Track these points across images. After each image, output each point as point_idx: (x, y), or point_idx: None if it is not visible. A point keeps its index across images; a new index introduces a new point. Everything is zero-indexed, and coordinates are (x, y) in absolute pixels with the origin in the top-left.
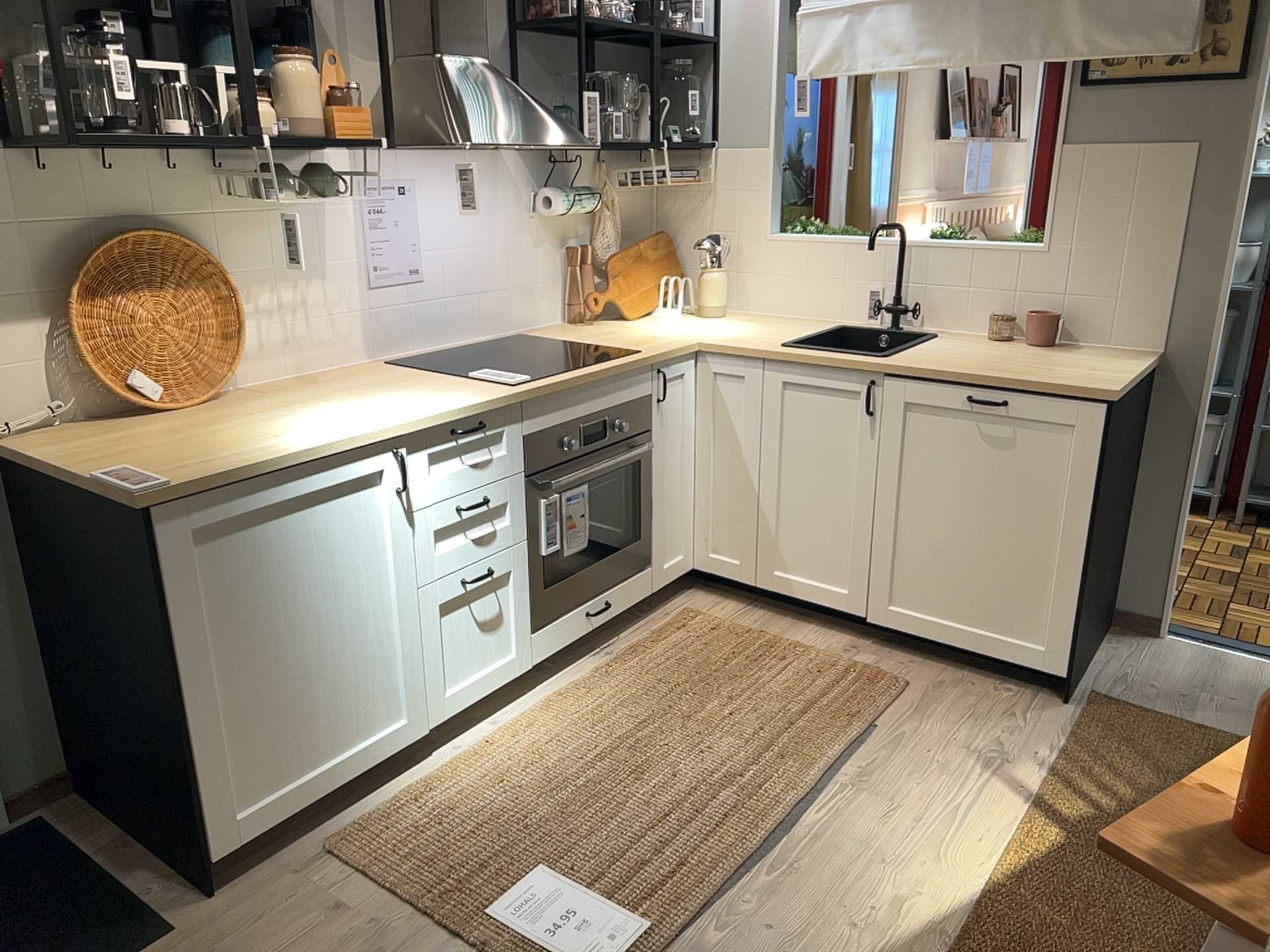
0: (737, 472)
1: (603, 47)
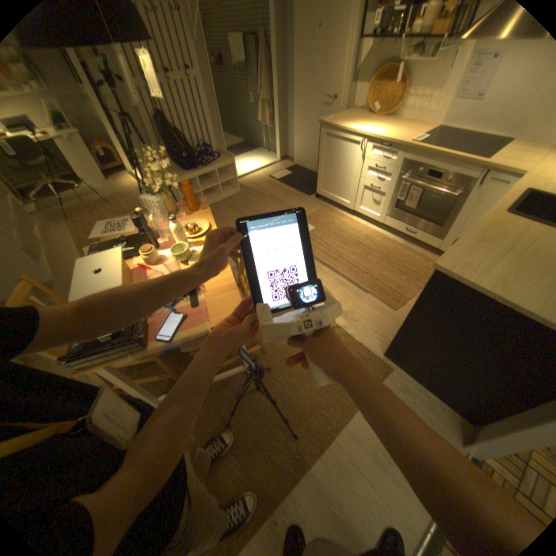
0: None
1: None
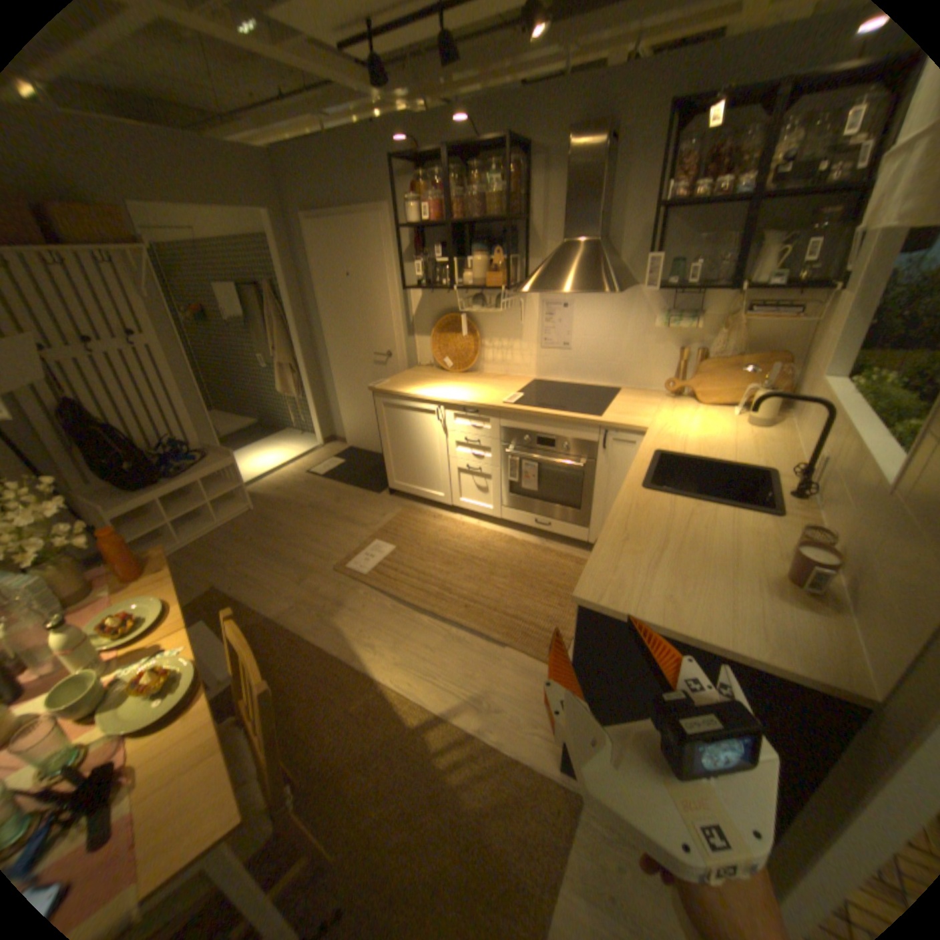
0: None
1: (773, 203)
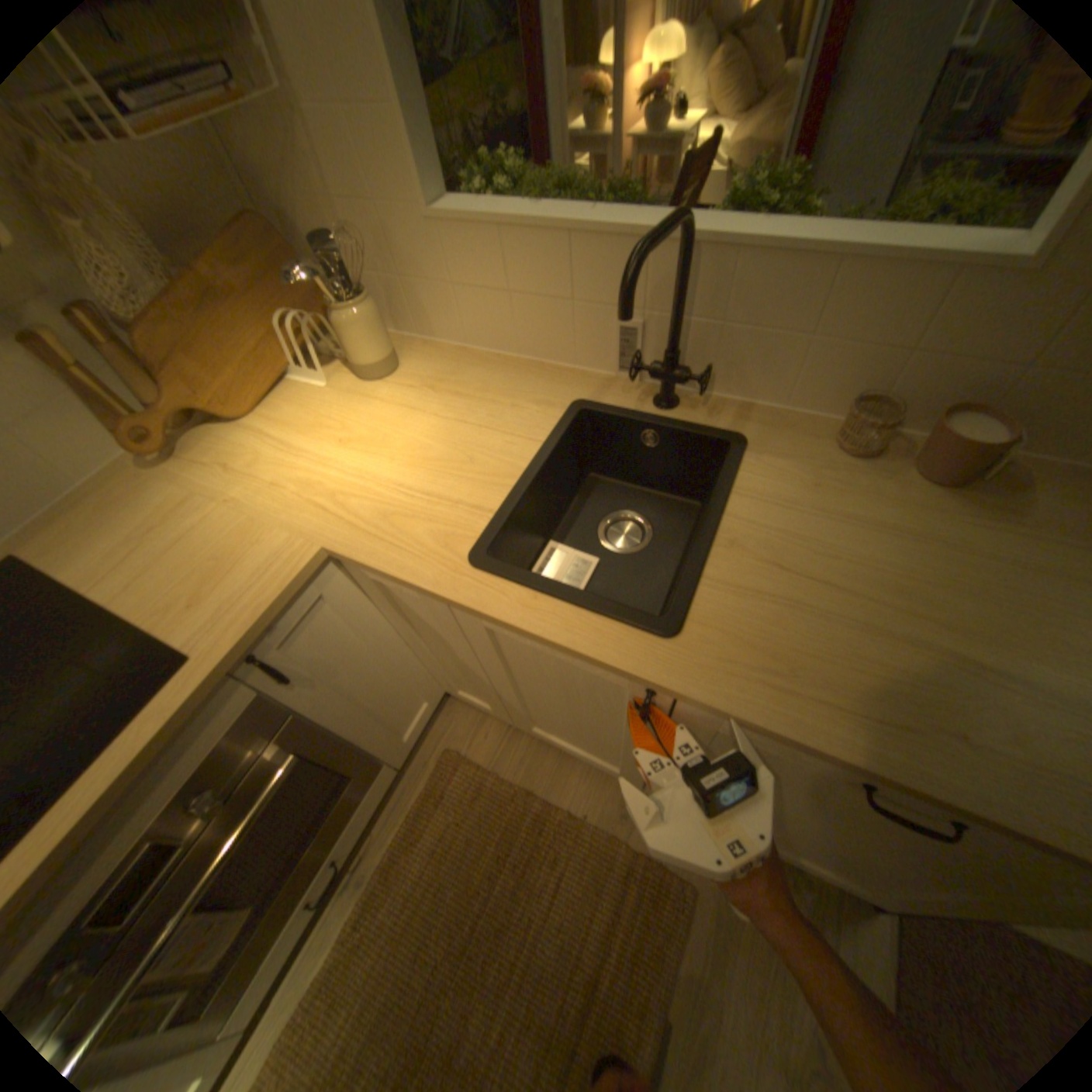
0: (454, 658)
1: None
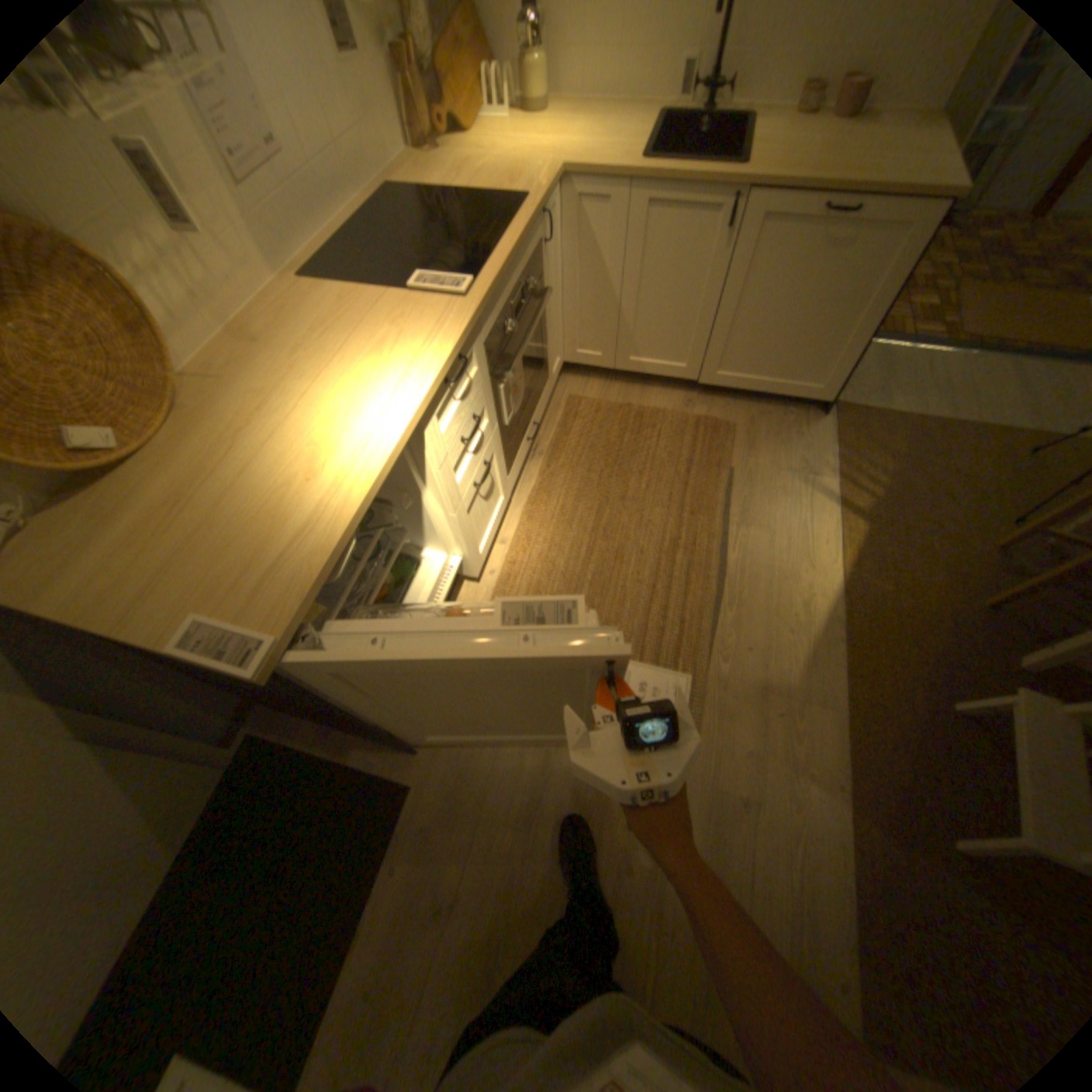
0: (597, 287)
1: None
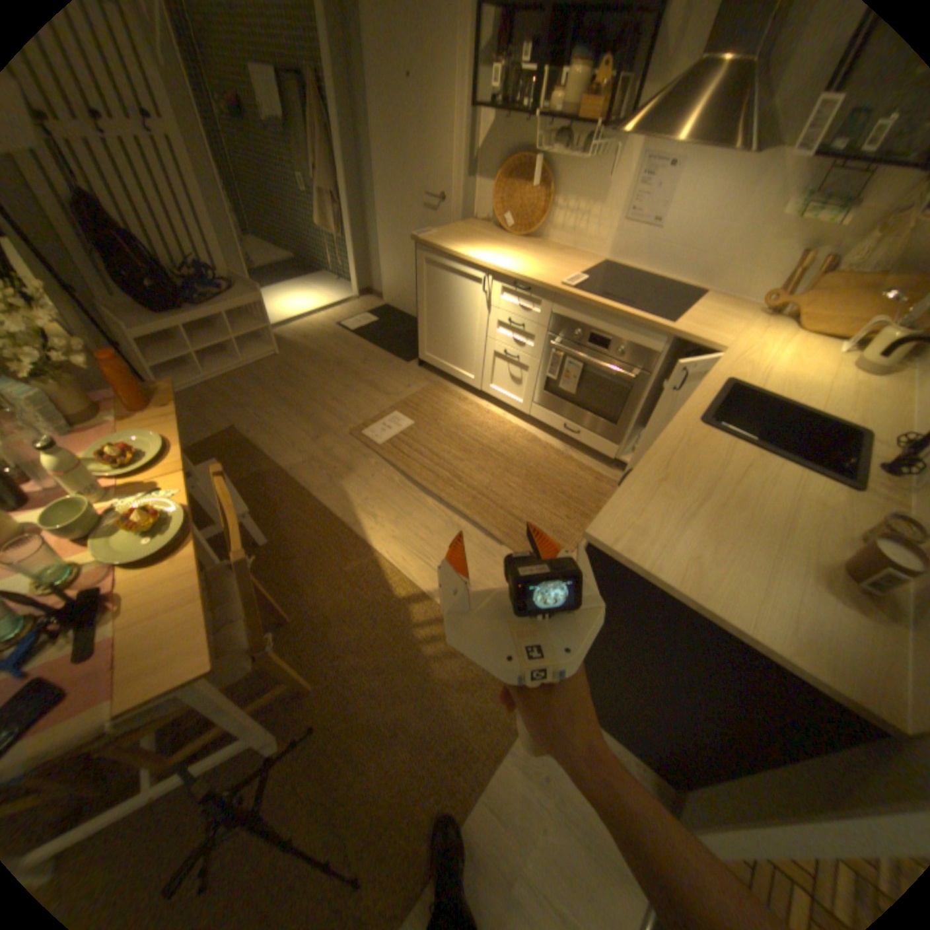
0: None
1: None
